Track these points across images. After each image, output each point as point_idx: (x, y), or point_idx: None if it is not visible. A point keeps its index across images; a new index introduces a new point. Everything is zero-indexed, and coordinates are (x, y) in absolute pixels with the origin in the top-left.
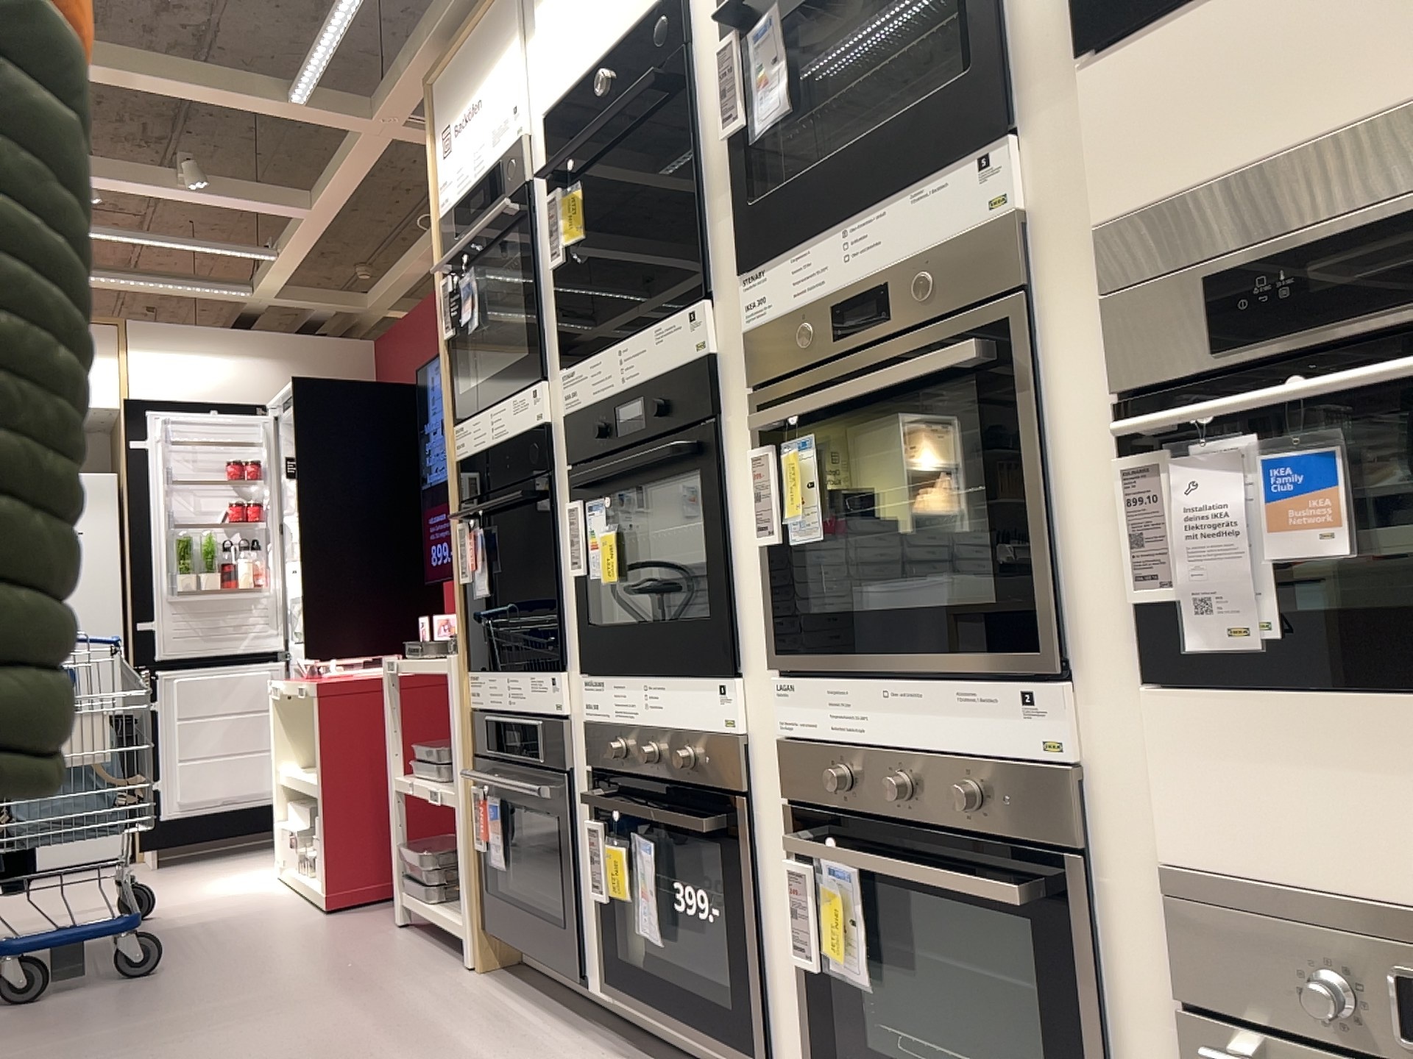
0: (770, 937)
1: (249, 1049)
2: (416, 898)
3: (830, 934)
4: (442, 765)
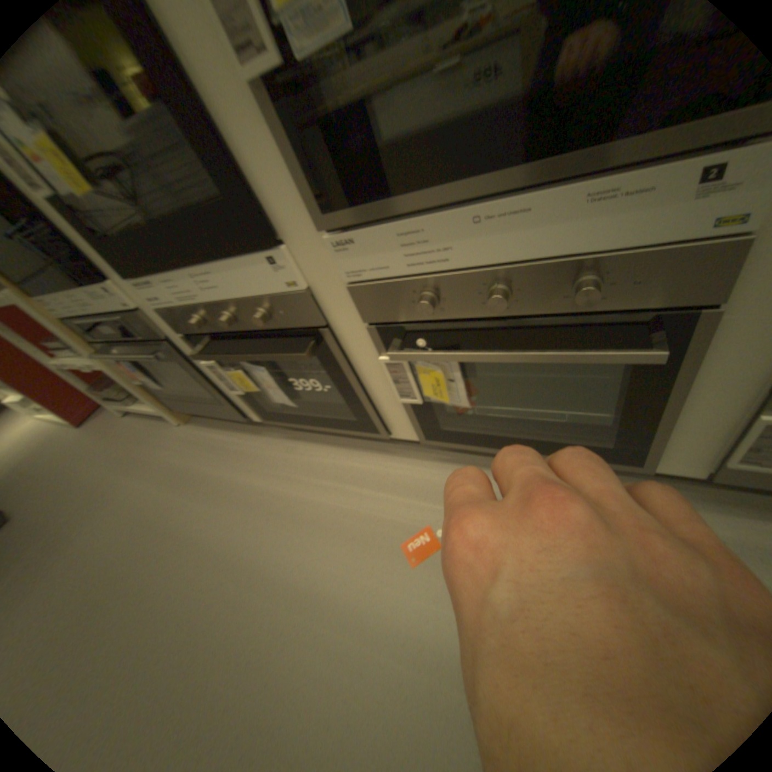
0: (370, 388)
1: (98, 544)
2: (116, 402)
3: (427, 387)
4: (69, 349)
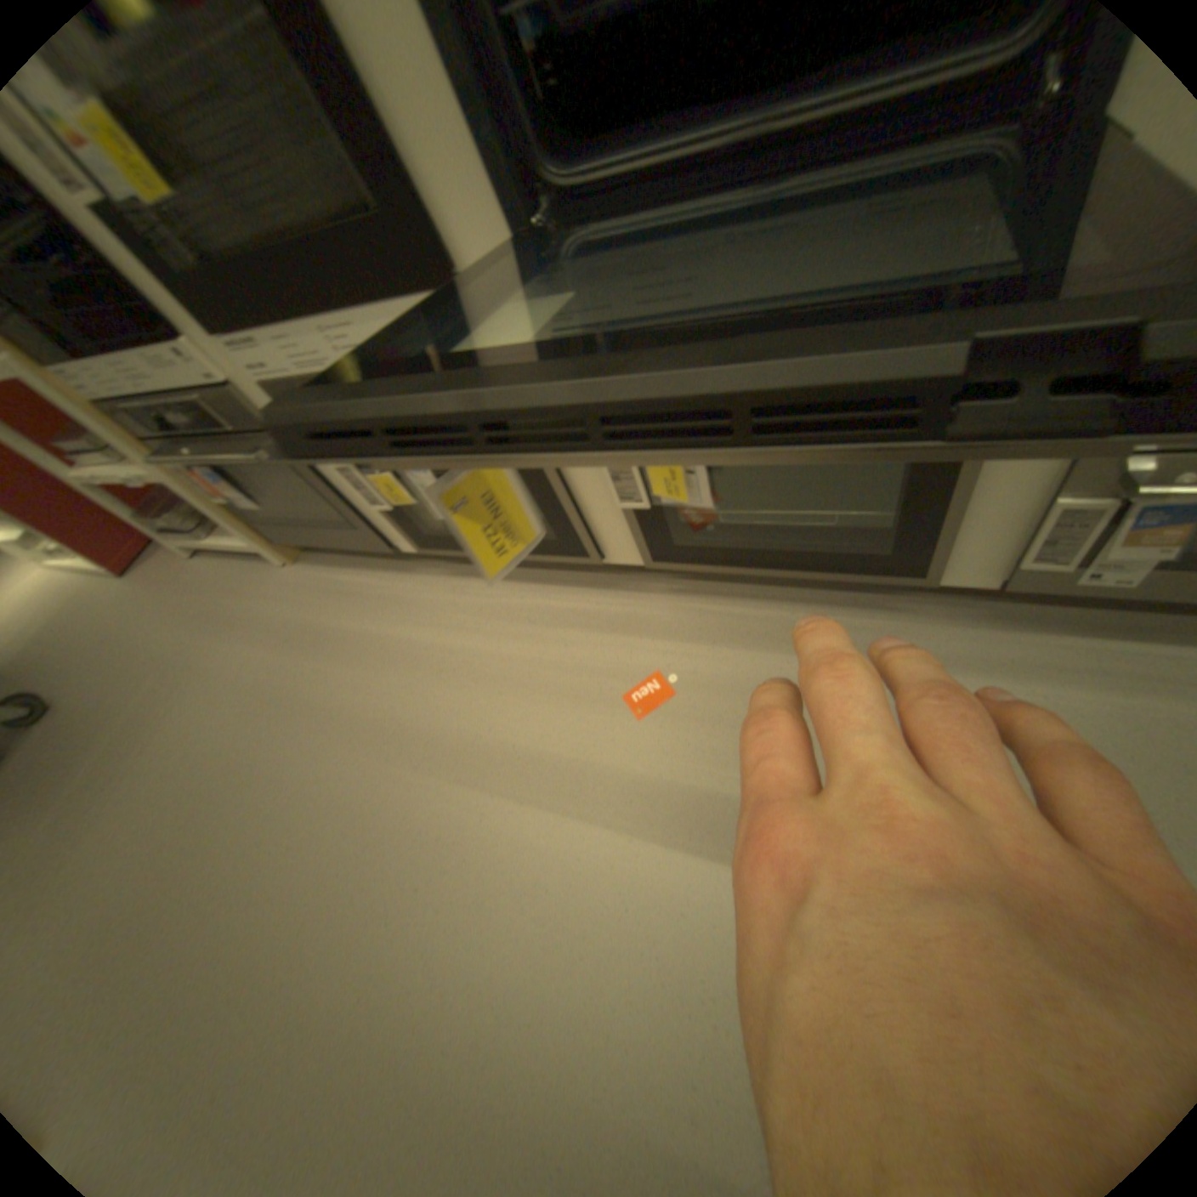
0: (578, 491)
1: (203, 728)
2: (178, 537)
3: (659, 482)
4: (103, 454)
